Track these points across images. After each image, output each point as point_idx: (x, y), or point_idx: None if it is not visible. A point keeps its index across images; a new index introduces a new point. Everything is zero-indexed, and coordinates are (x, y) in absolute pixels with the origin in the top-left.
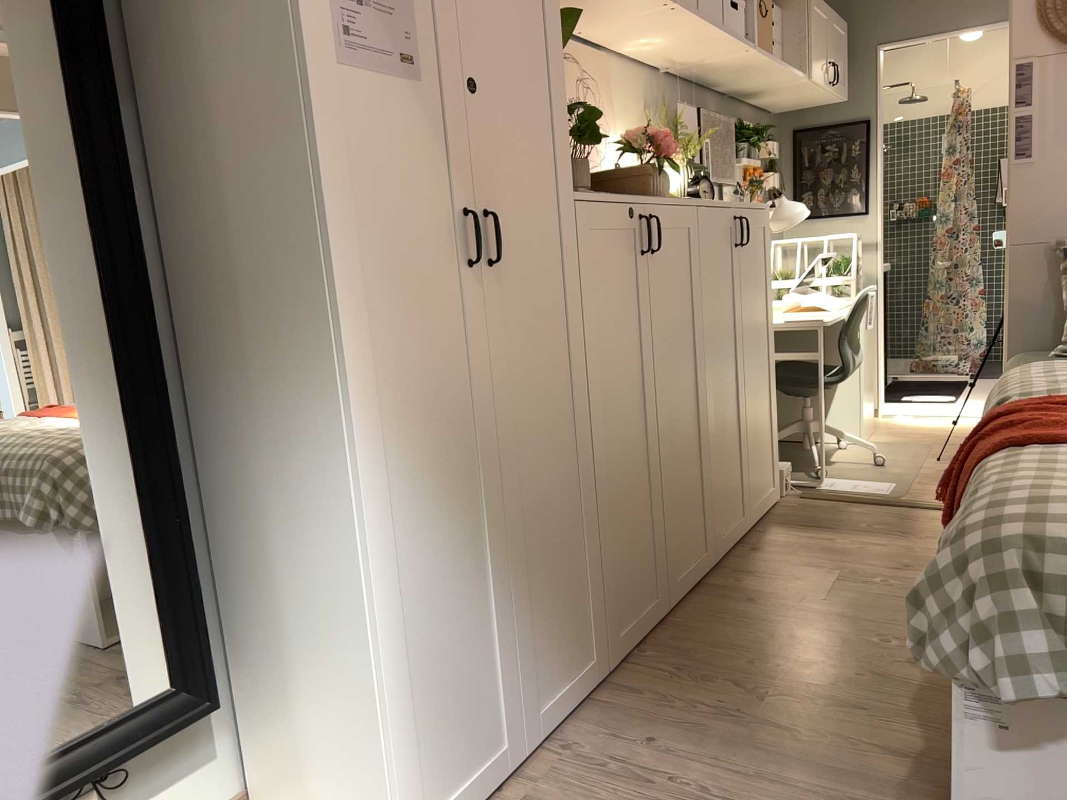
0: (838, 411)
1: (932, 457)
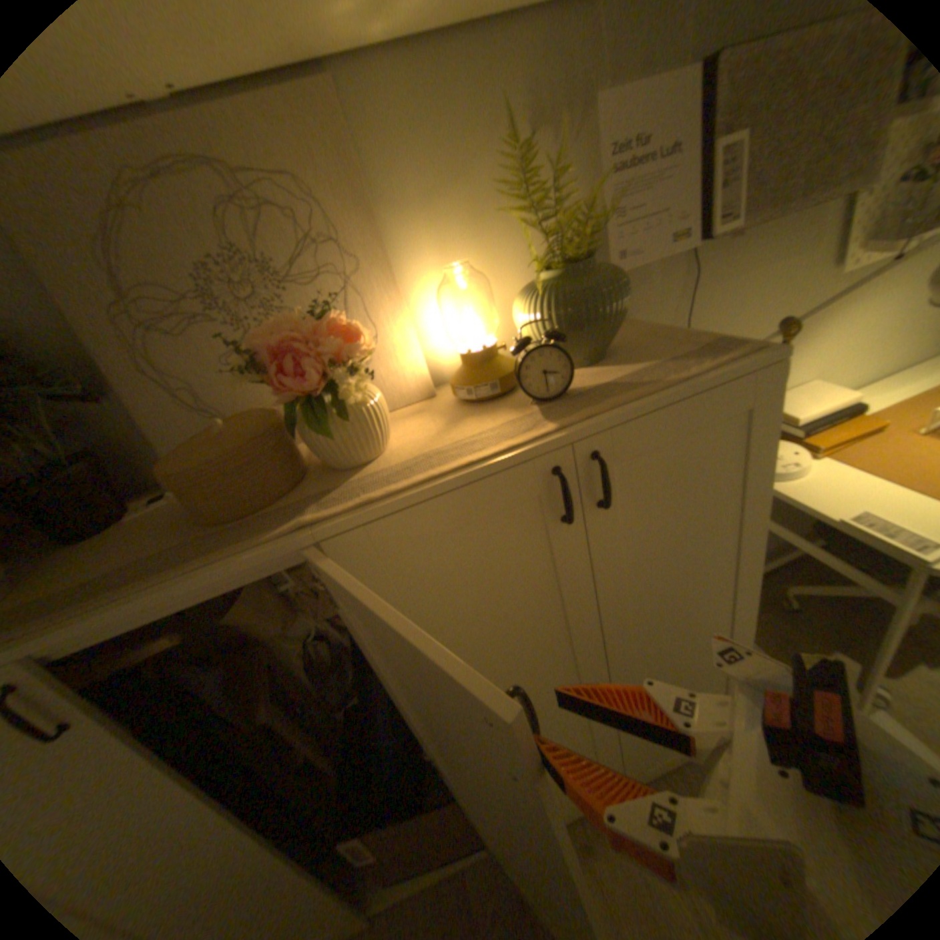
0: None
1: None
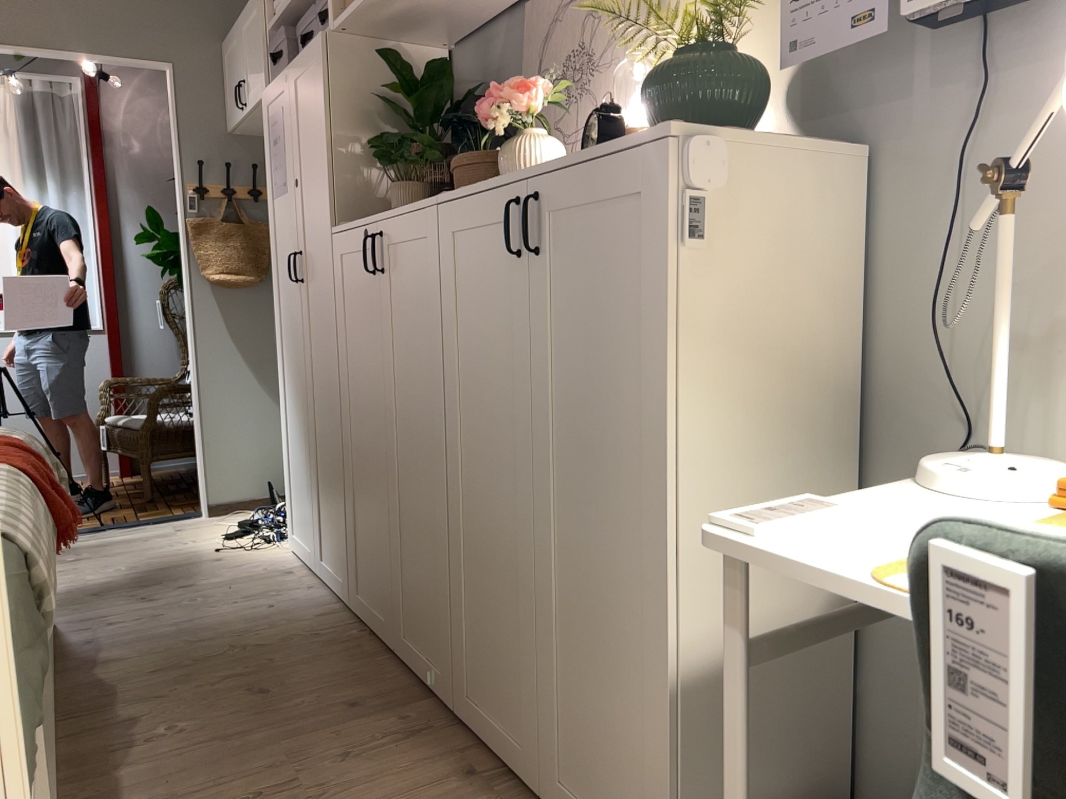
0: None
1: None
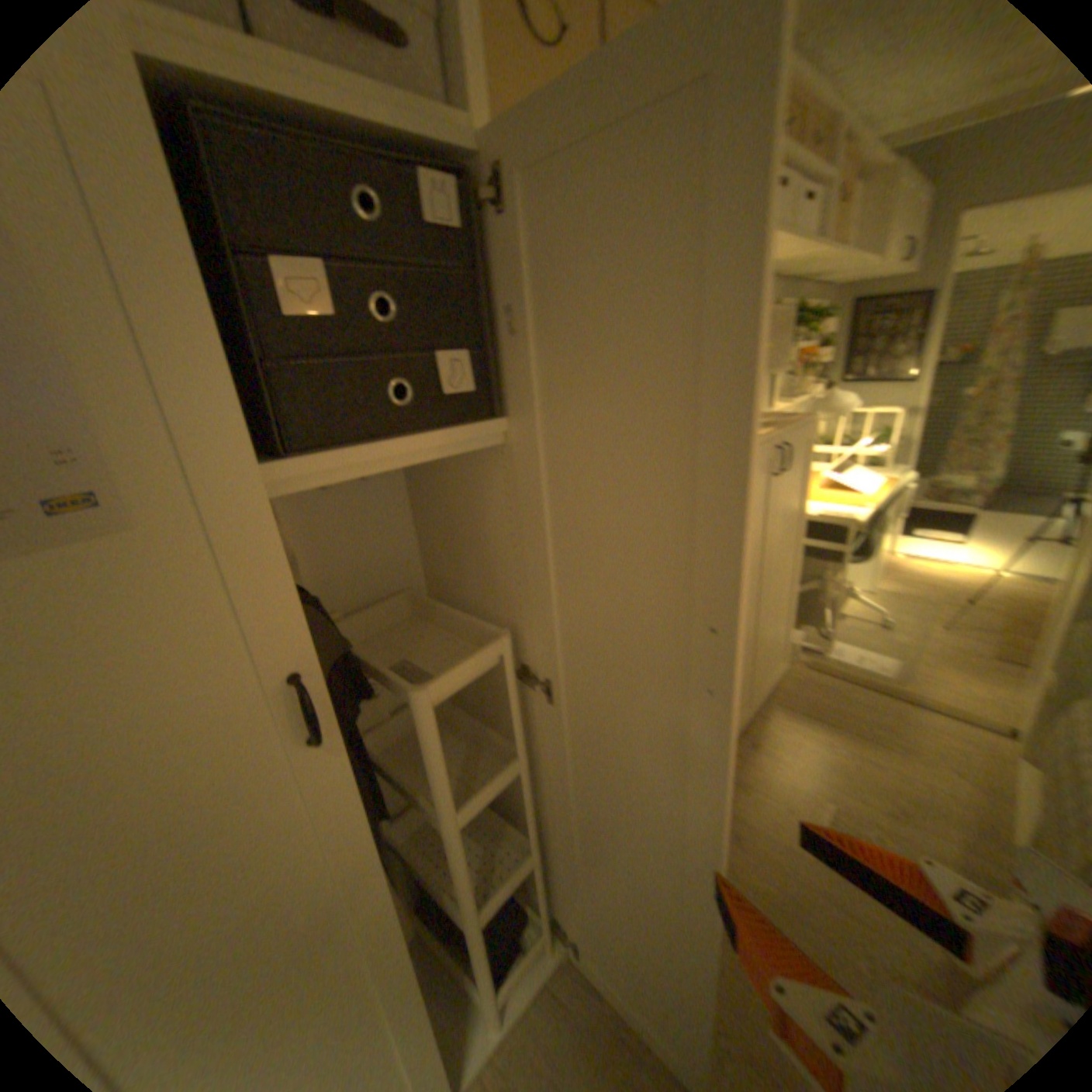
0: (858, 567)
1: (944, 629)
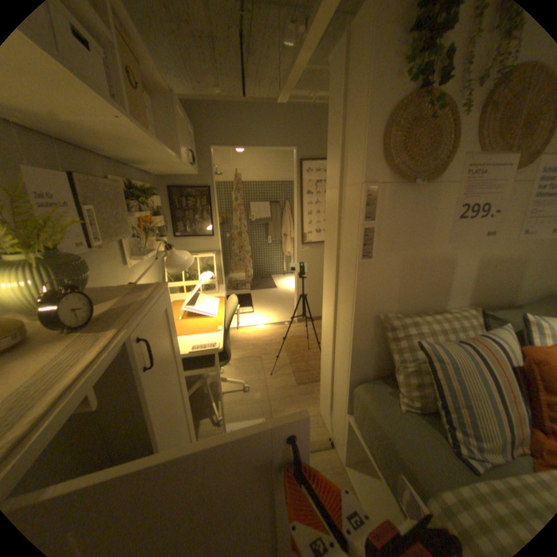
0: None
1: (269, 373)
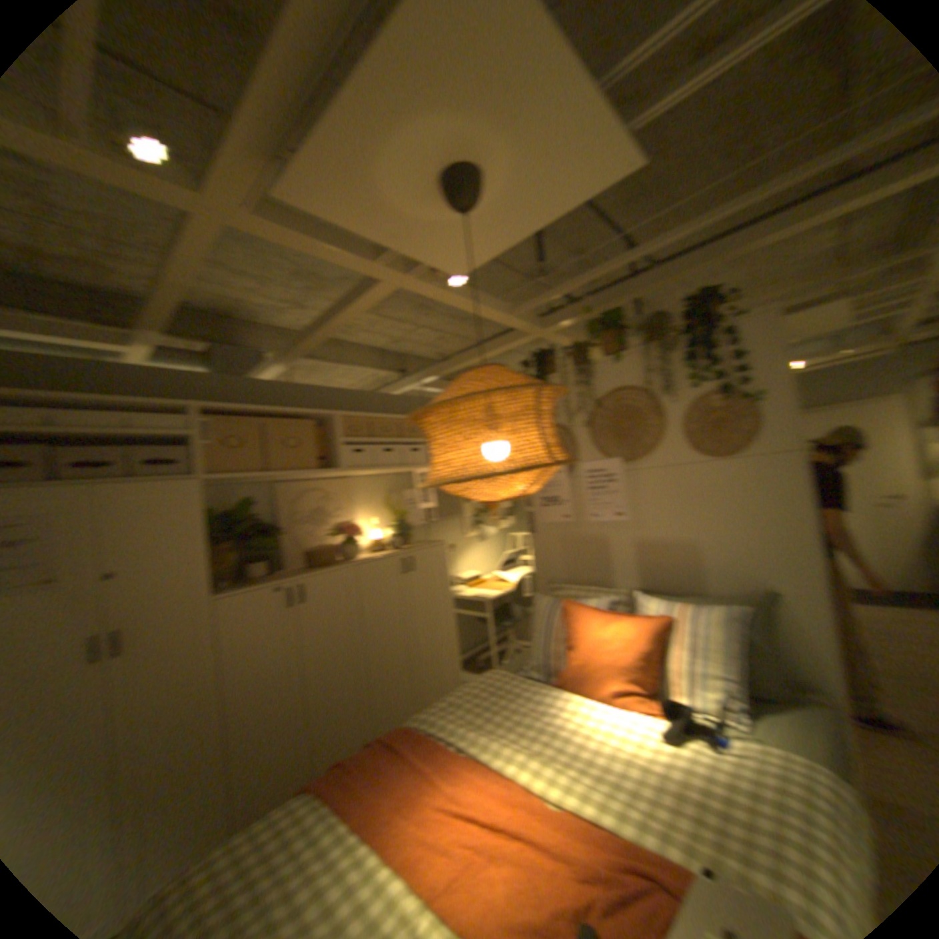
0: None
1: None
